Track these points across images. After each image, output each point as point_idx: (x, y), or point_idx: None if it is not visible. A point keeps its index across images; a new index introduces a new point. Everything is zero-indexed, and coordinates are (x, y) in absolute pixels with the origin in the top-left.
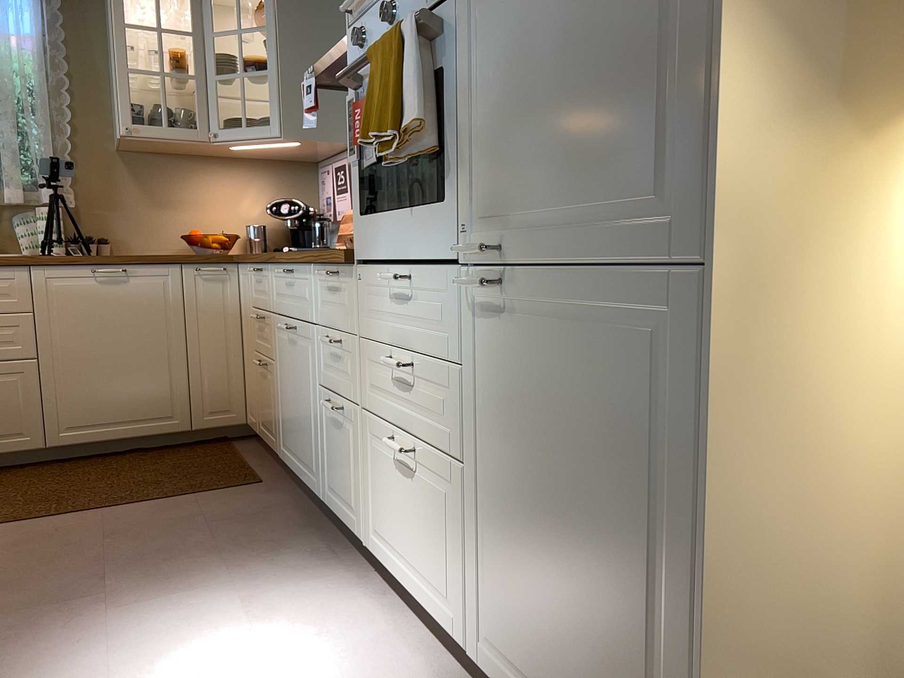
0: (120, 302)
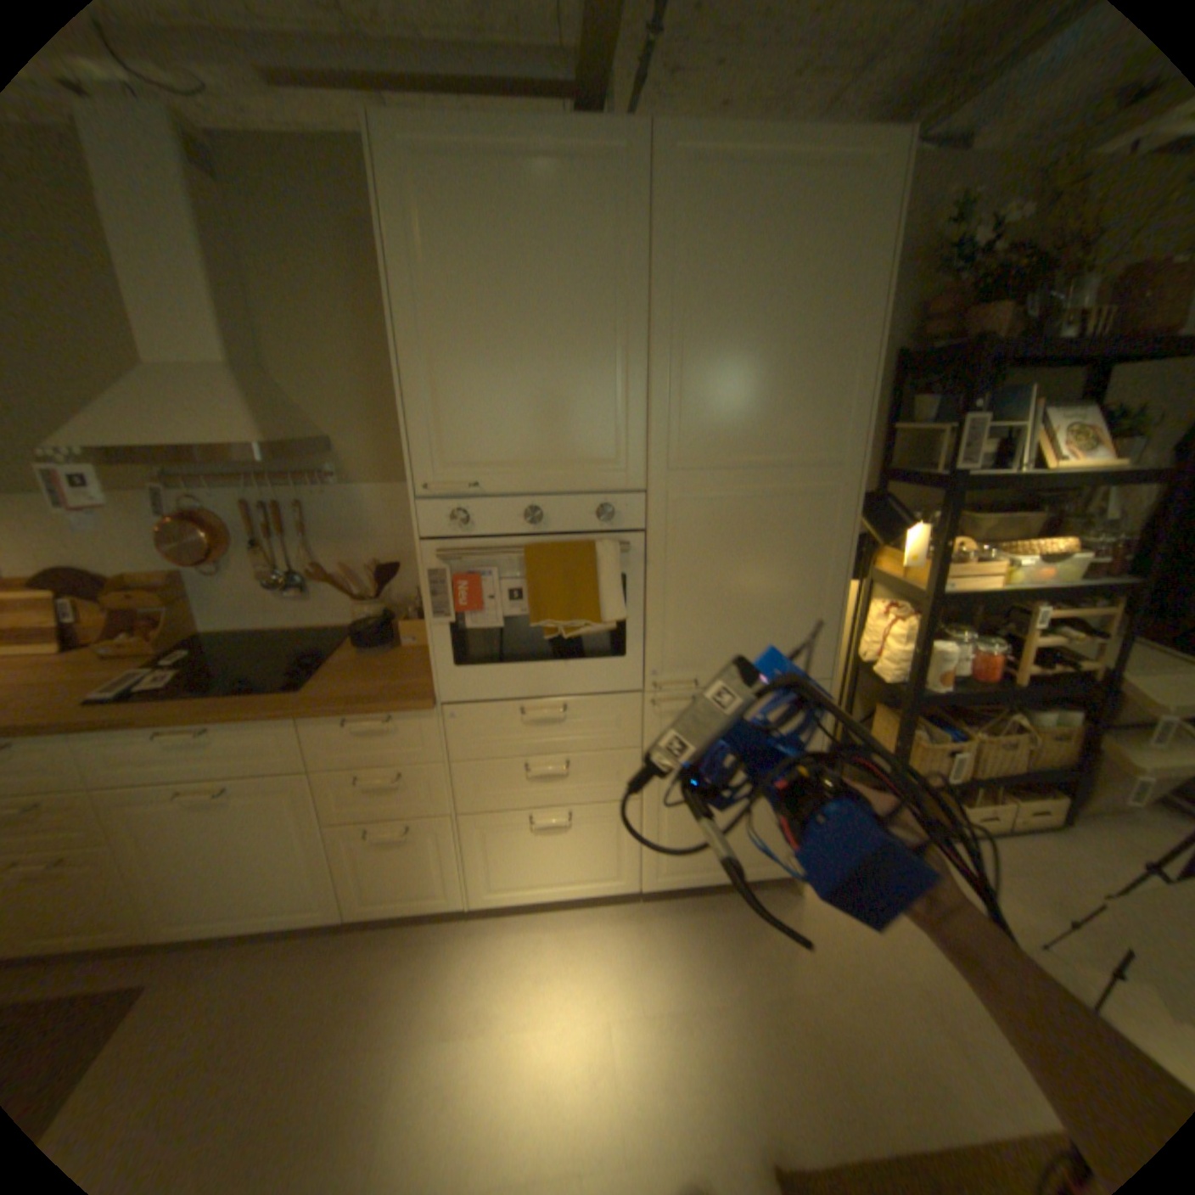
0: None
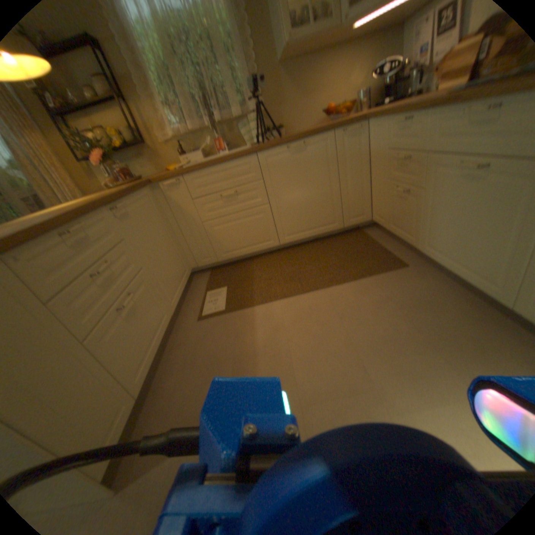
0: (302, 162)
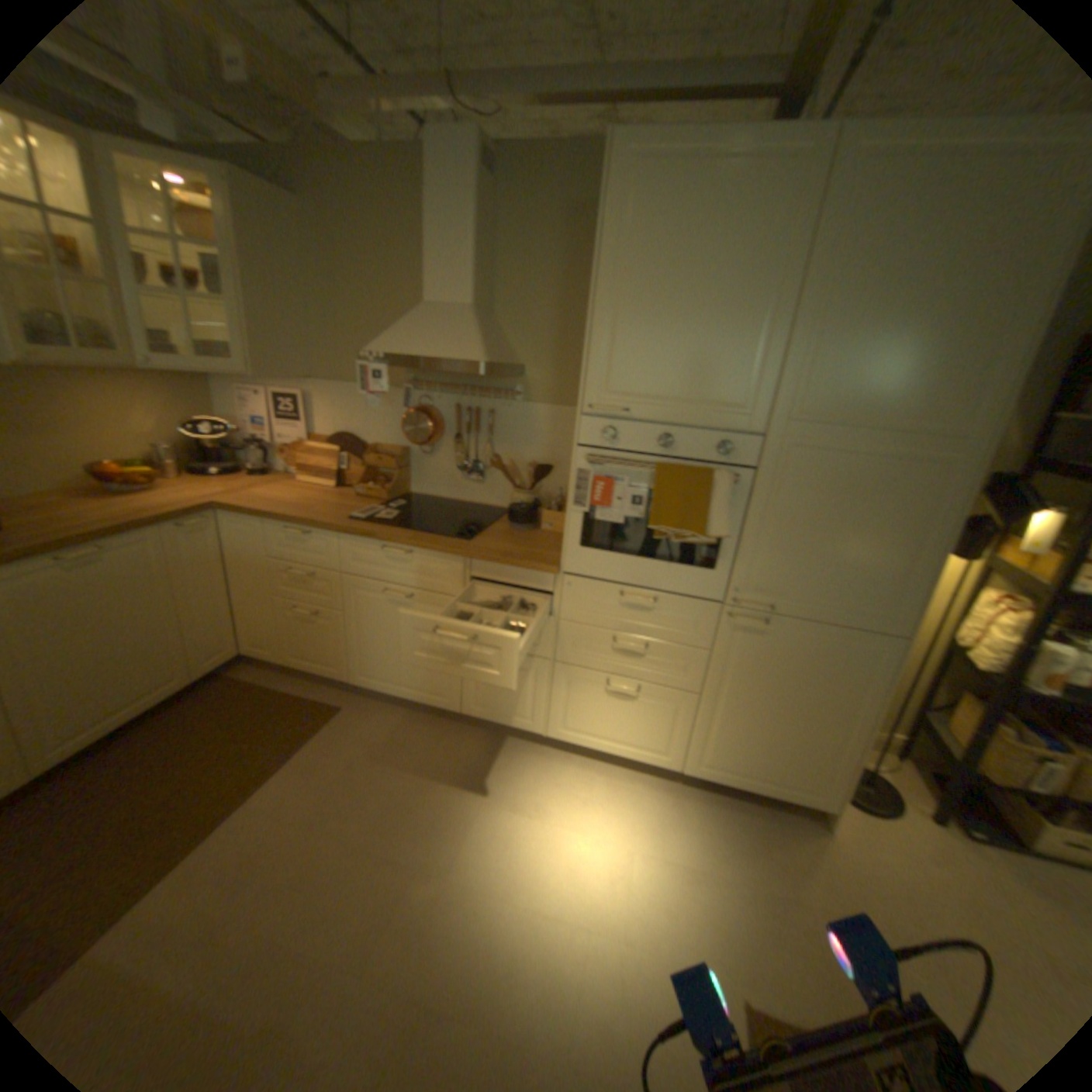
0: (94, 586)
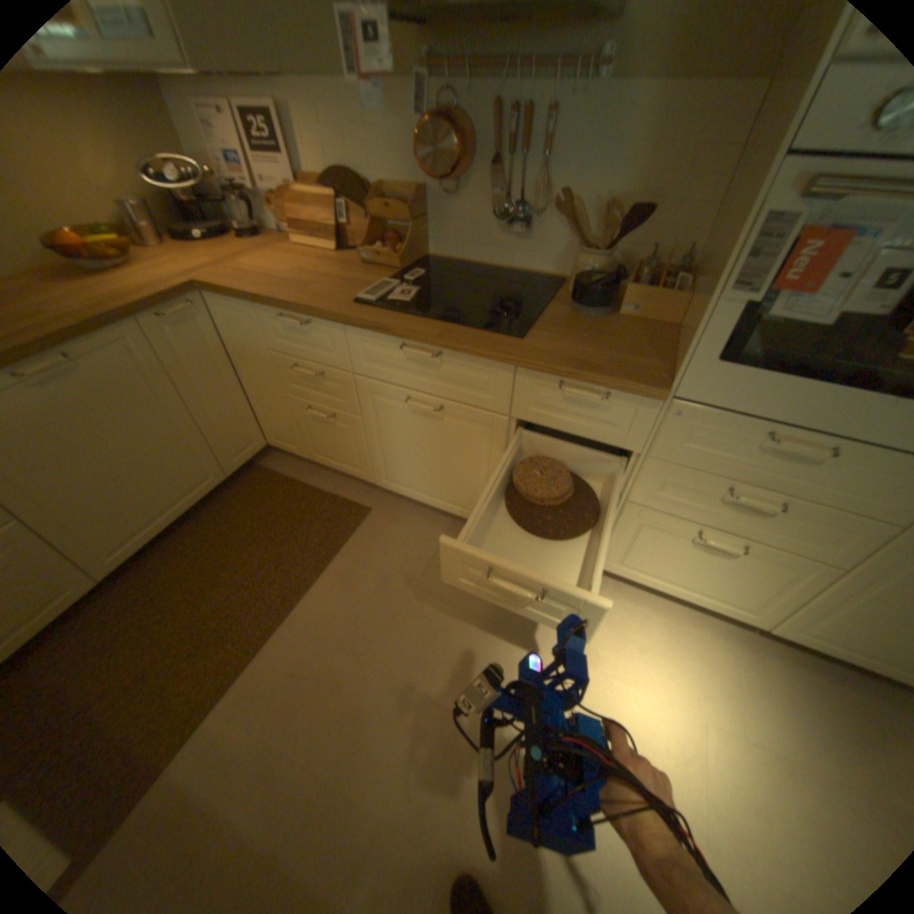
0: (85, 398)
